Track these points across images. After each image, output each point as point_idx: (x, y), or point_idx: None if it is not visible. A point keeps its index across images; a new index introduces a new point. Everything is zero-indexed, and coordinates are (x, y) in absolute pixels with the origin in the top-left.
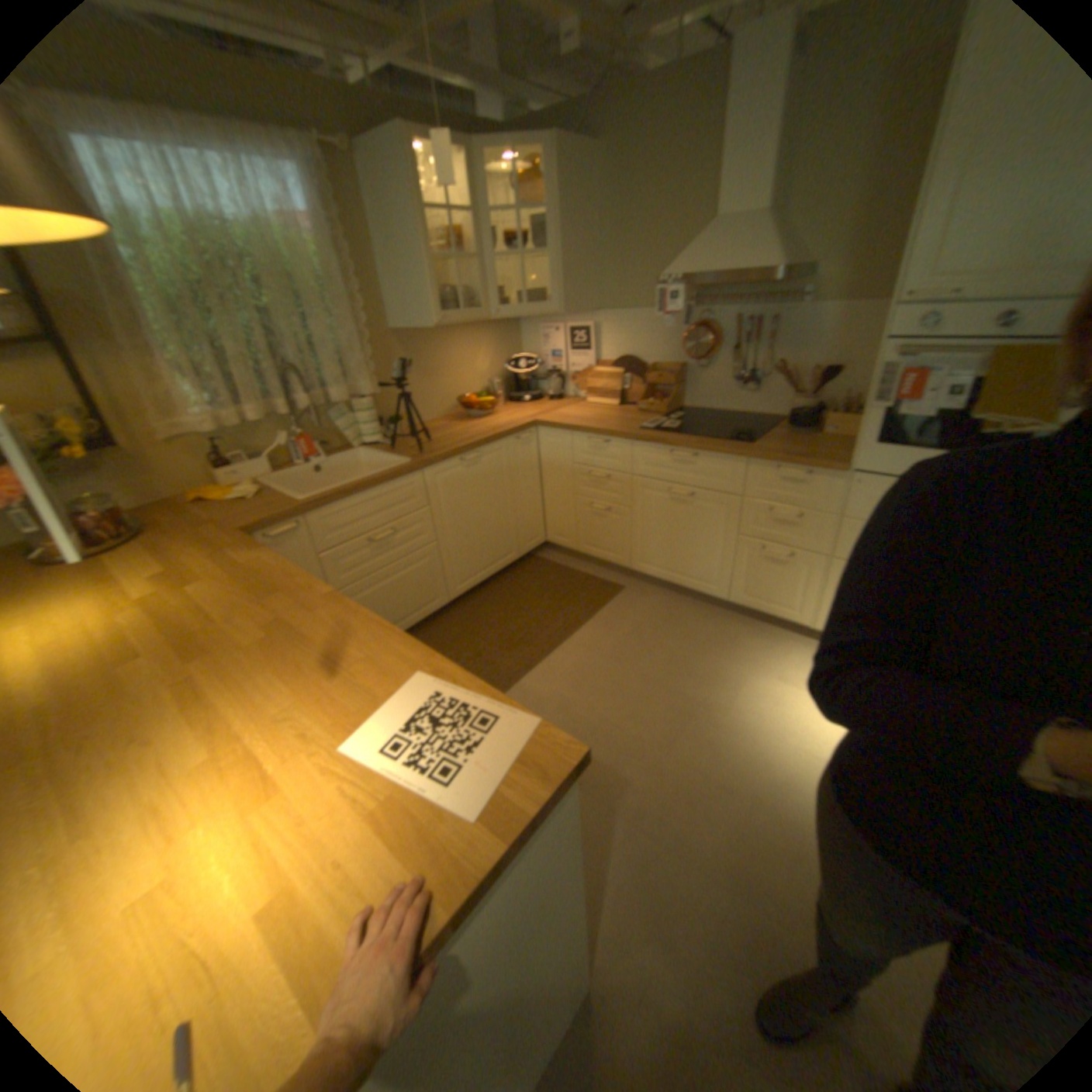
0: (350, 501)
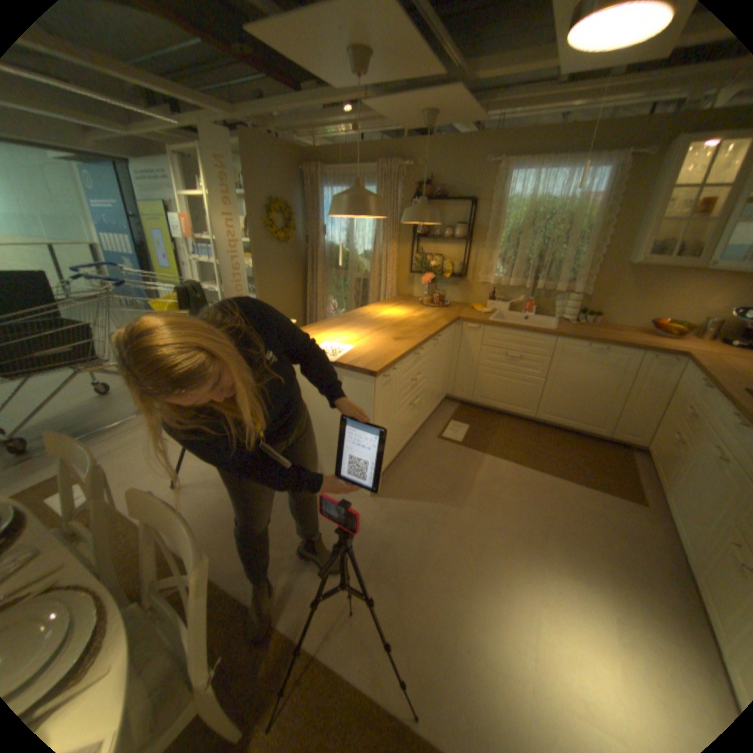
0: (508, 331)
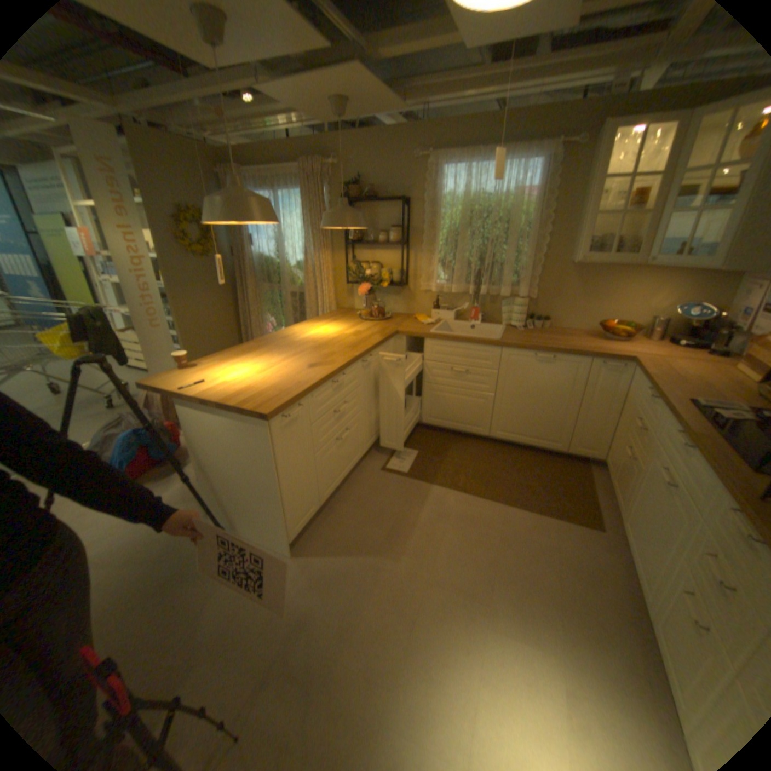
0: (451, 343)
